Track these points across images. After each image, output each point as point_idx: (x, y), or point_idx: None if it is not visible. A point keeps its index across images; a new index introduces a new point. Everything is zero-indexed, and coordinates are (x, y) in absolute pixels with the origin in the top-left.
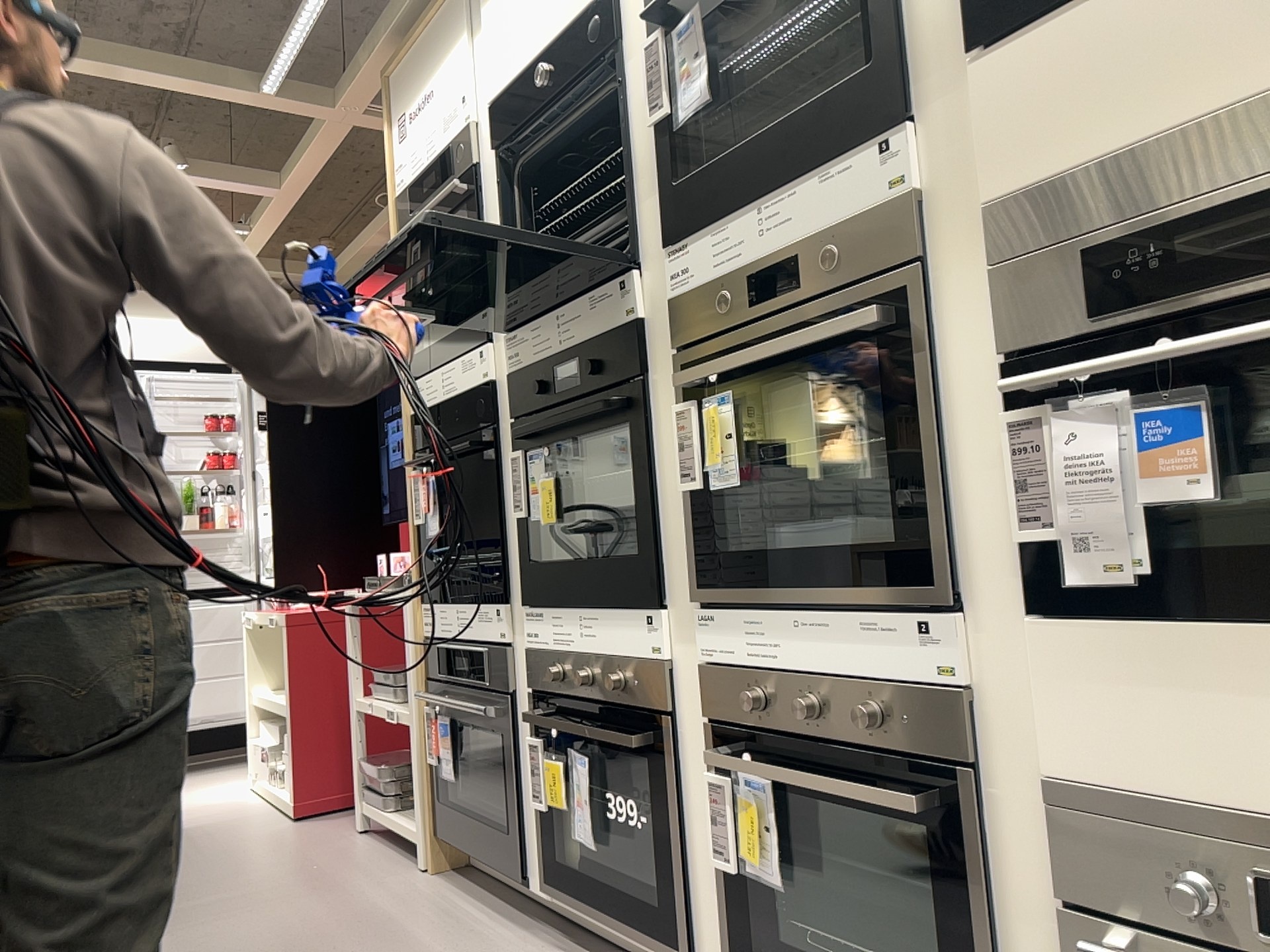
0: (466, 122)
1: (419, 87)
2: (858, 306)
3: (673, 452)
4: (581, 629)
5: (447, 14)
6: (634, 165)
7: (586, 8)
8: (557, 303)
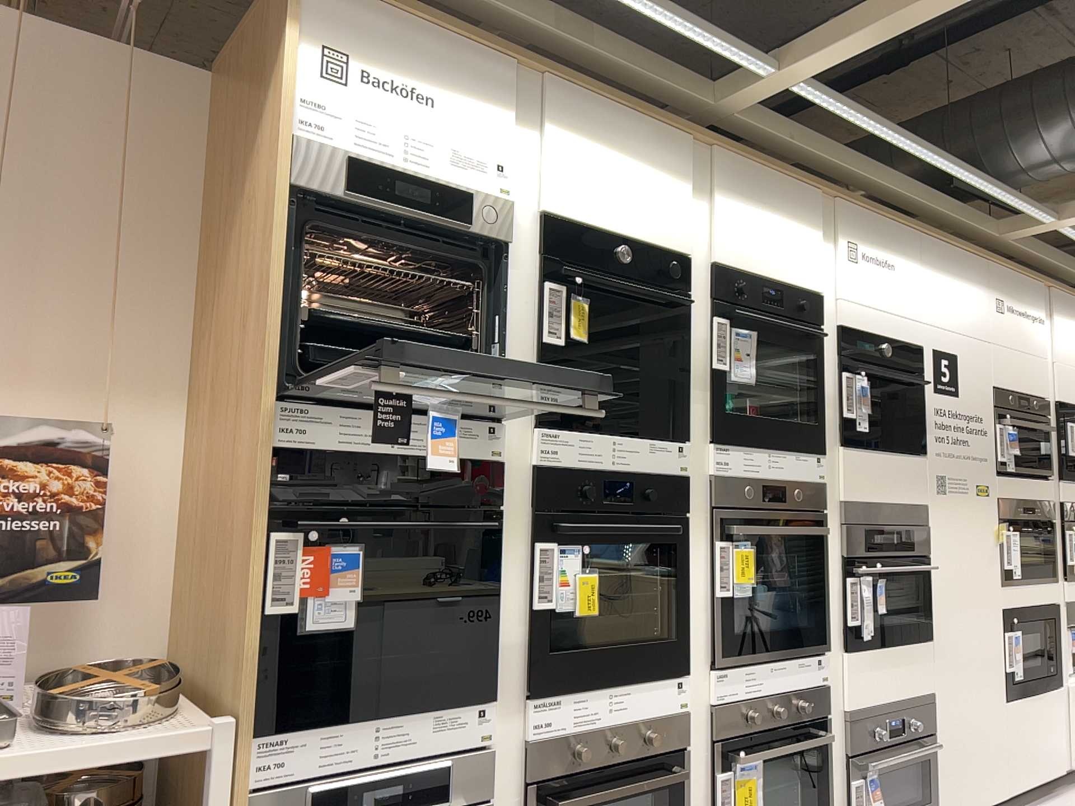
0: (505, 193)
1: (402, 67)
2: (805, 521)
3: (699, 569)
4: (610, 703)
5: (487, 63)
6: (690, 376)
7: (669, 248)
8: (612, 432)
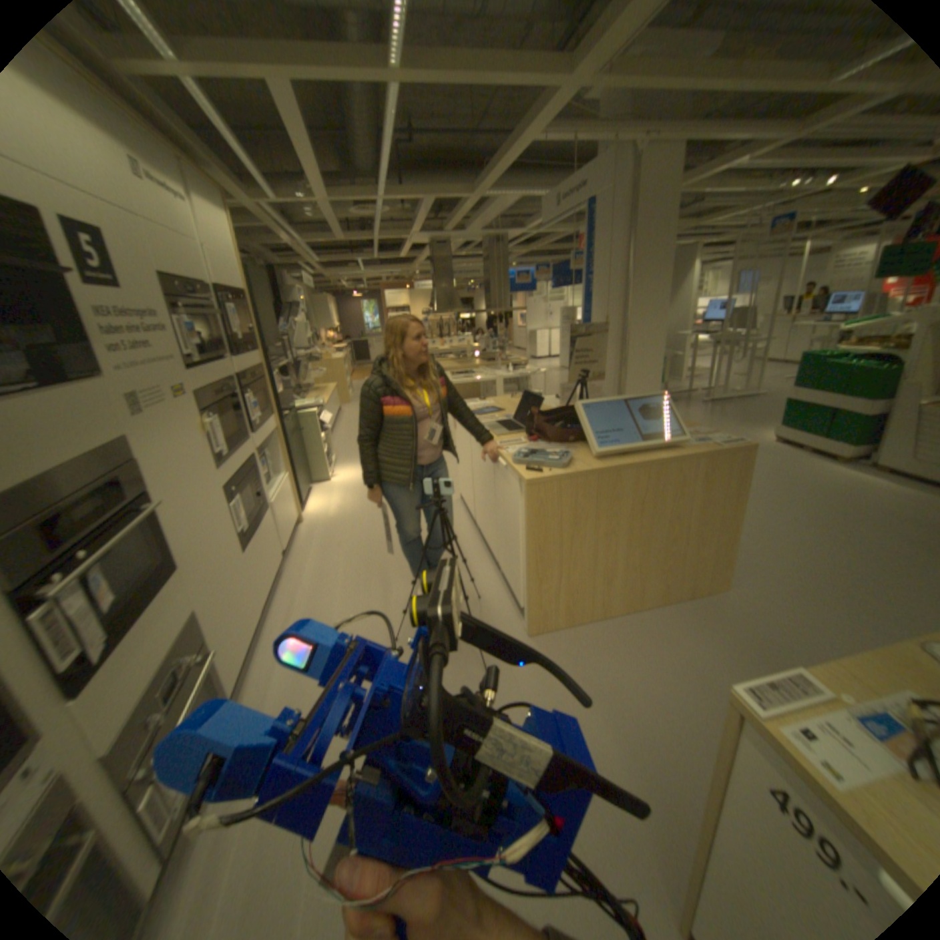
0: None
1: None
2: None
3: None
4: None
5: None
6: None
7: None
8: None
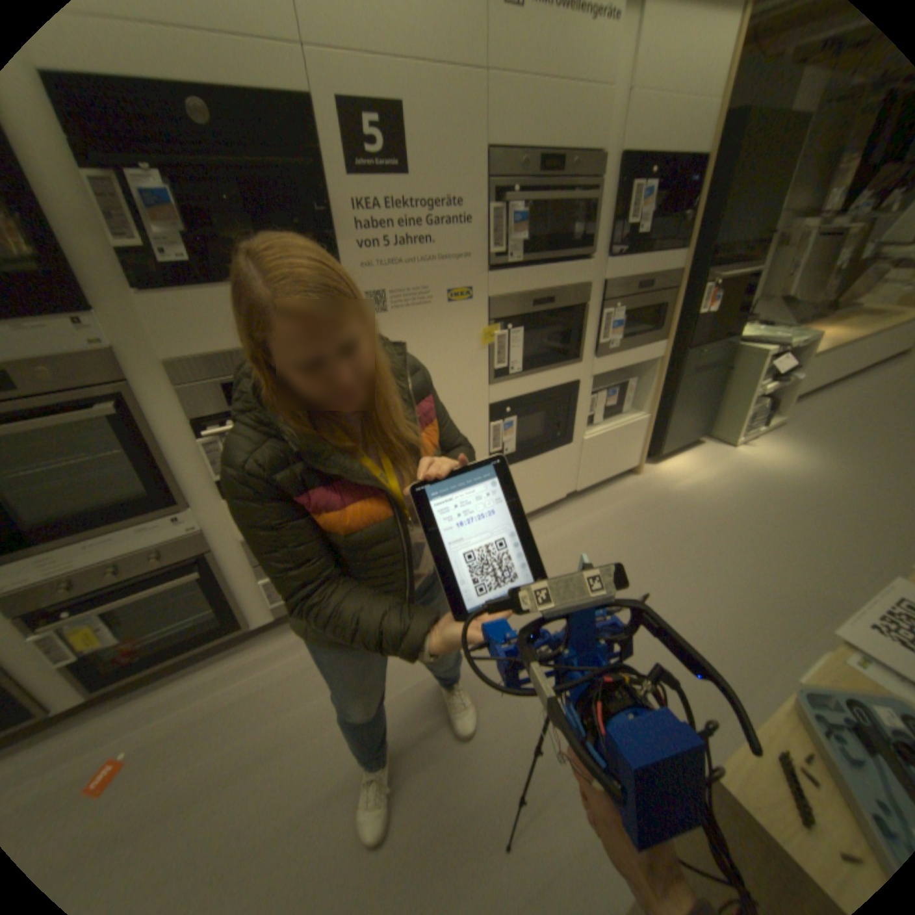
0: None
1: None
2: (81, 402)
3: None
4: None
5: None
6: None
7: None
8: None
